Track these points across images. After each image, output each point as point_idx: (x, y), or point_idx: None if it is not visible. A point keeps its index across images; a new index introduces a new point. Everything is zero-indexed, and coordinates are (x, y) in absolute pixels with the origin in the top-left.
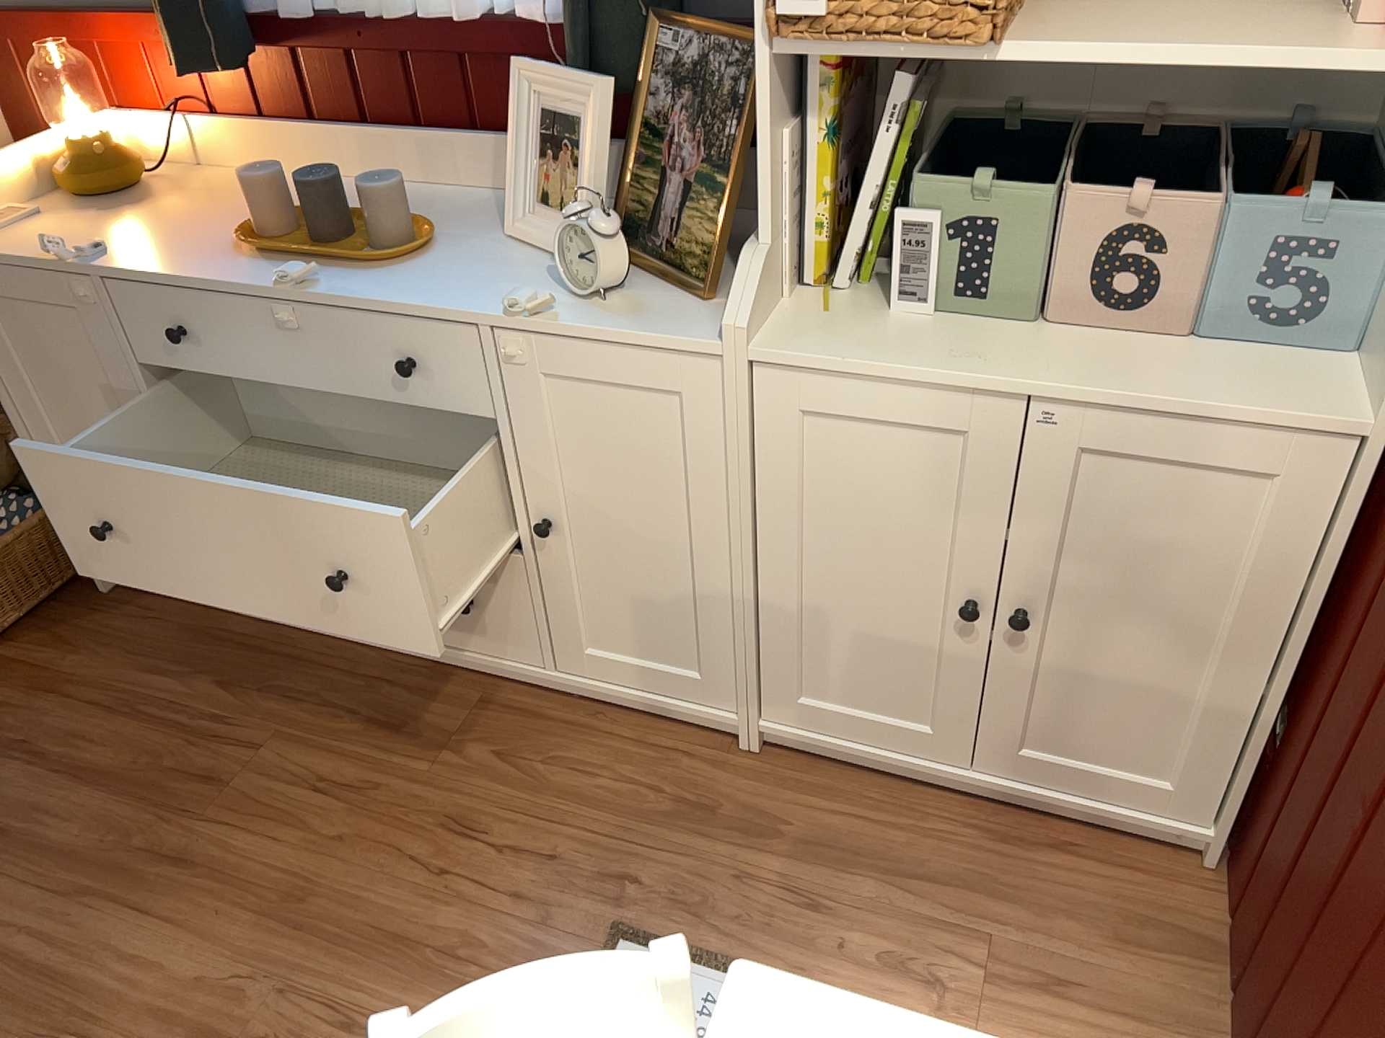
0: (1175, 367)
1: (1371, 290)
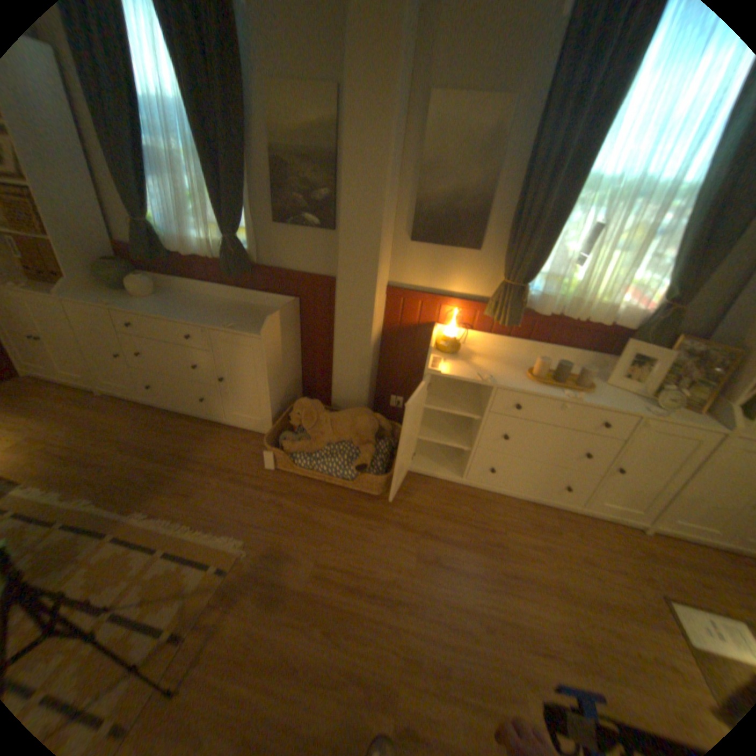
0: None
1: None
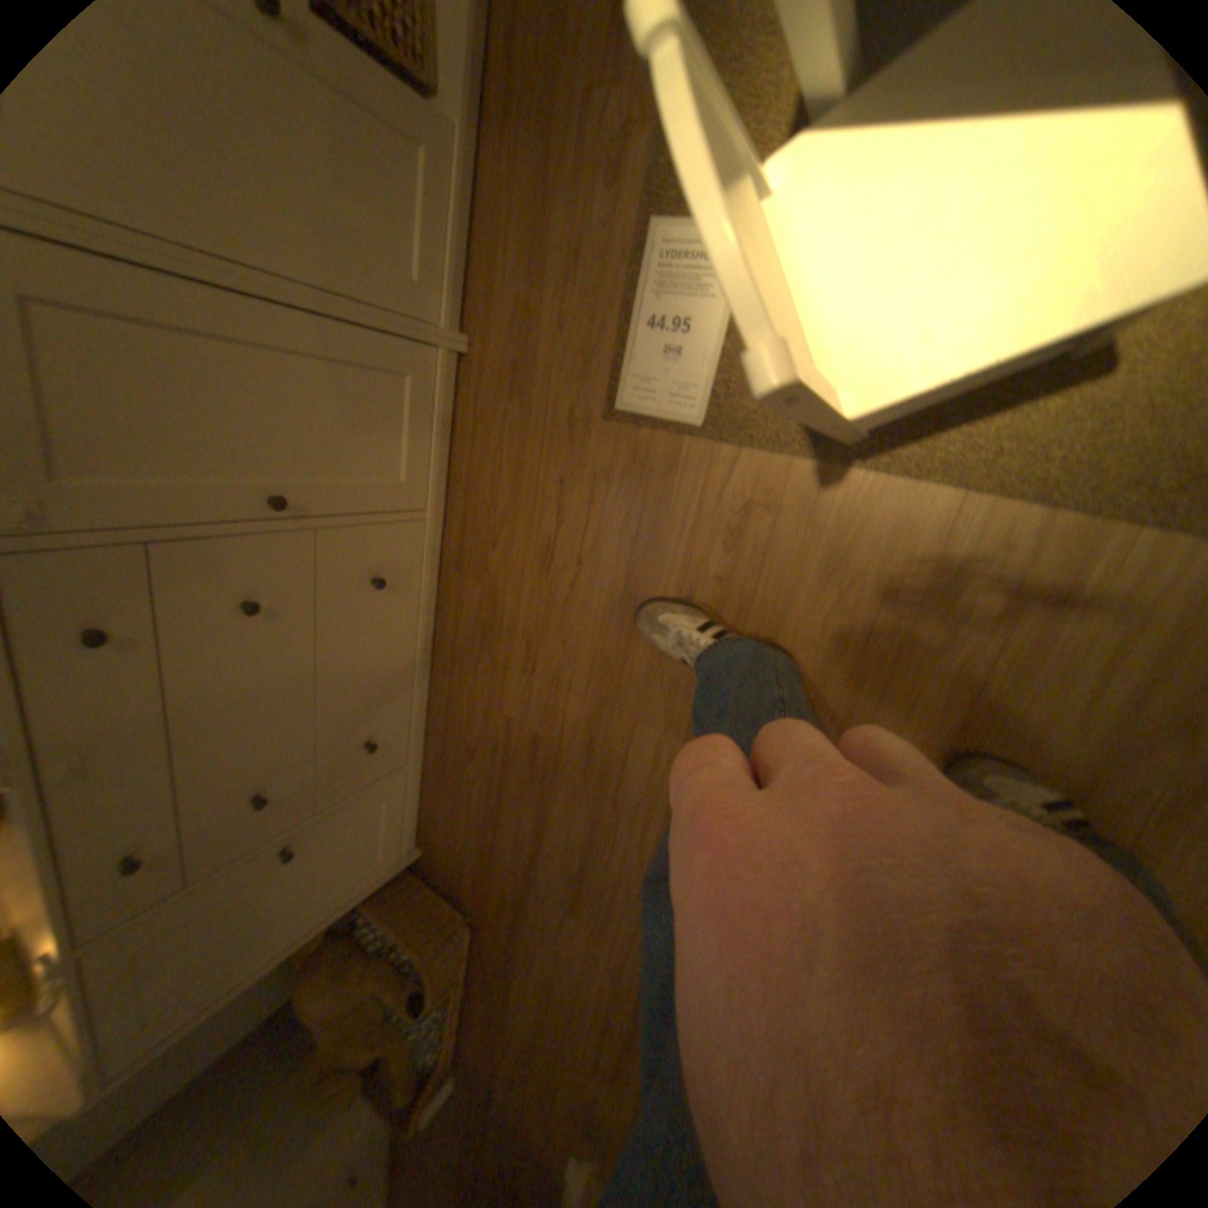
0: None
1: None
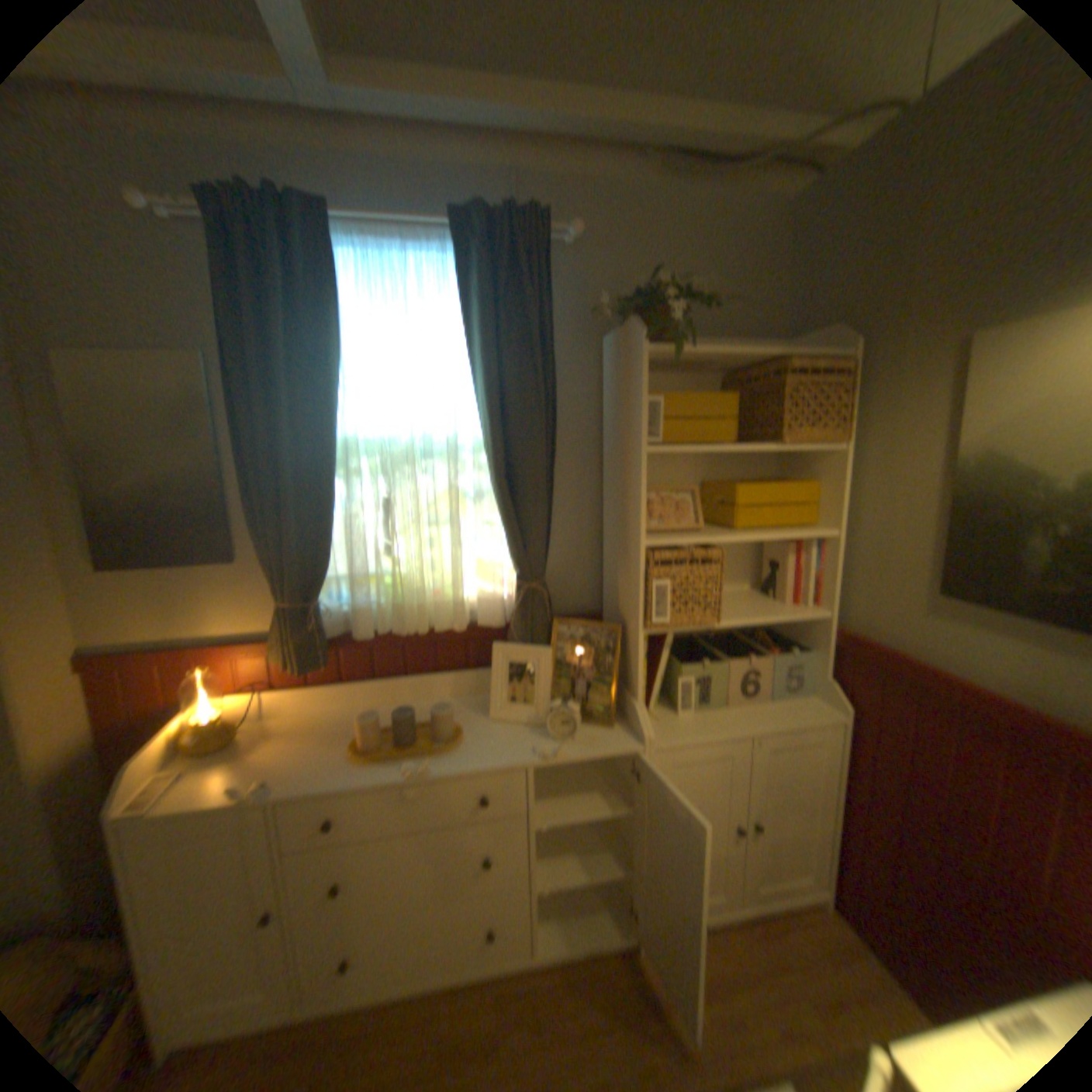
0: (781, 713)
1: (819, 675)
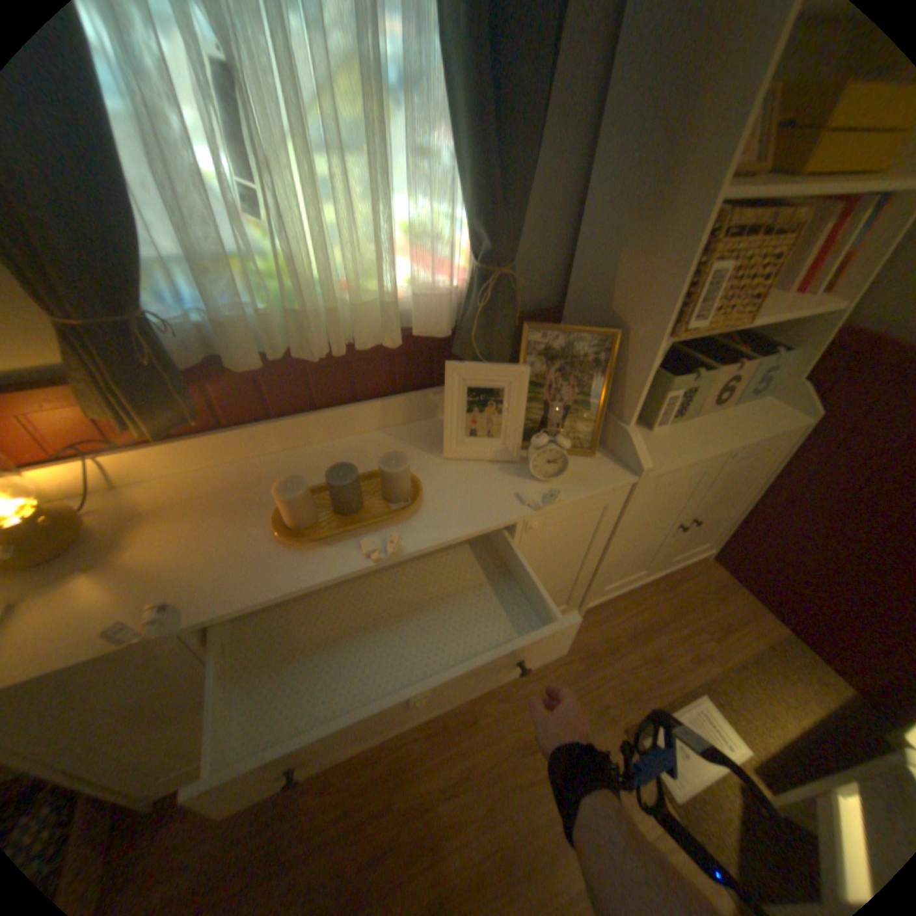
0: (750, 418)
1: (790, 374)
